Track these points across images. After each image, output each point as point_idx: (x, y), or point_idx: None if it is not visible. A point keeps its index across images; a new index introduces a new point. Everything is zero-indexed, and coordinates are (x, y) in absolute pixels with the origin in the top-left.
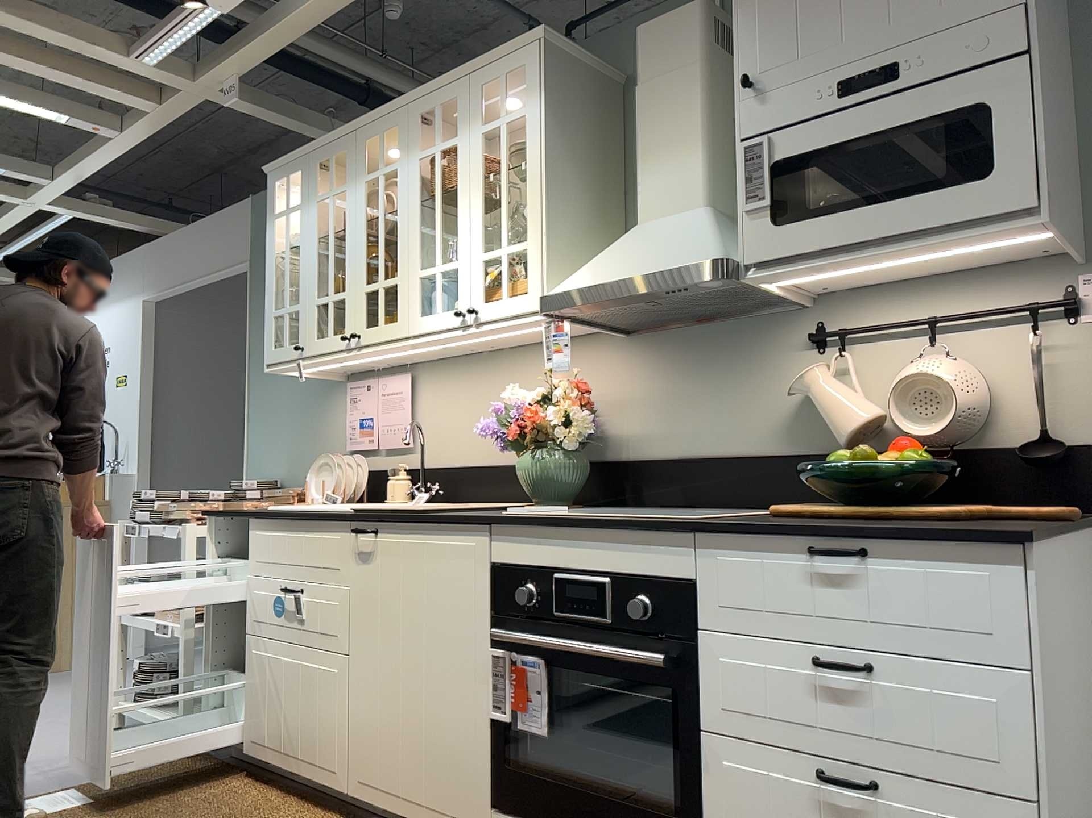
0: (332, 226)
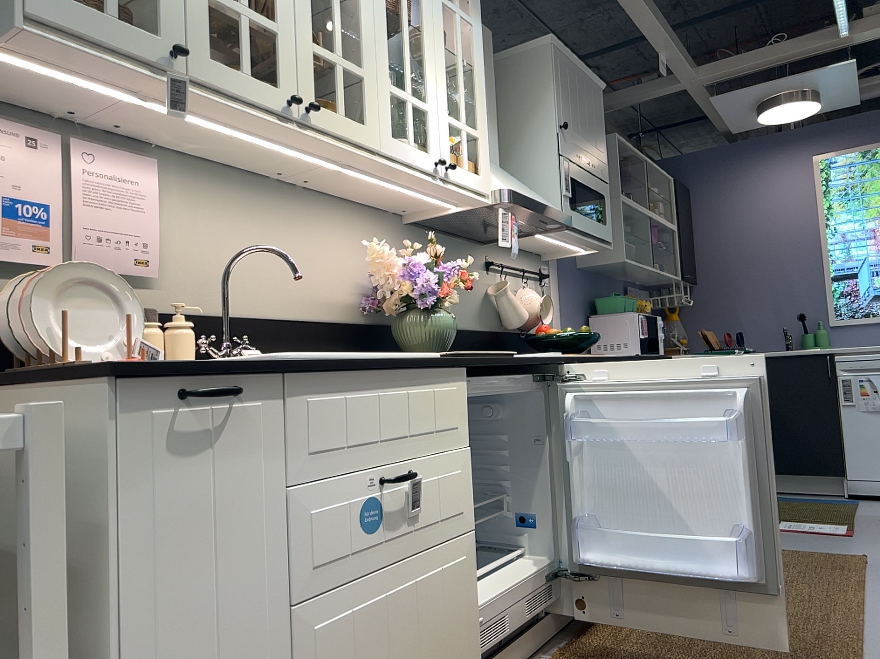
0: None
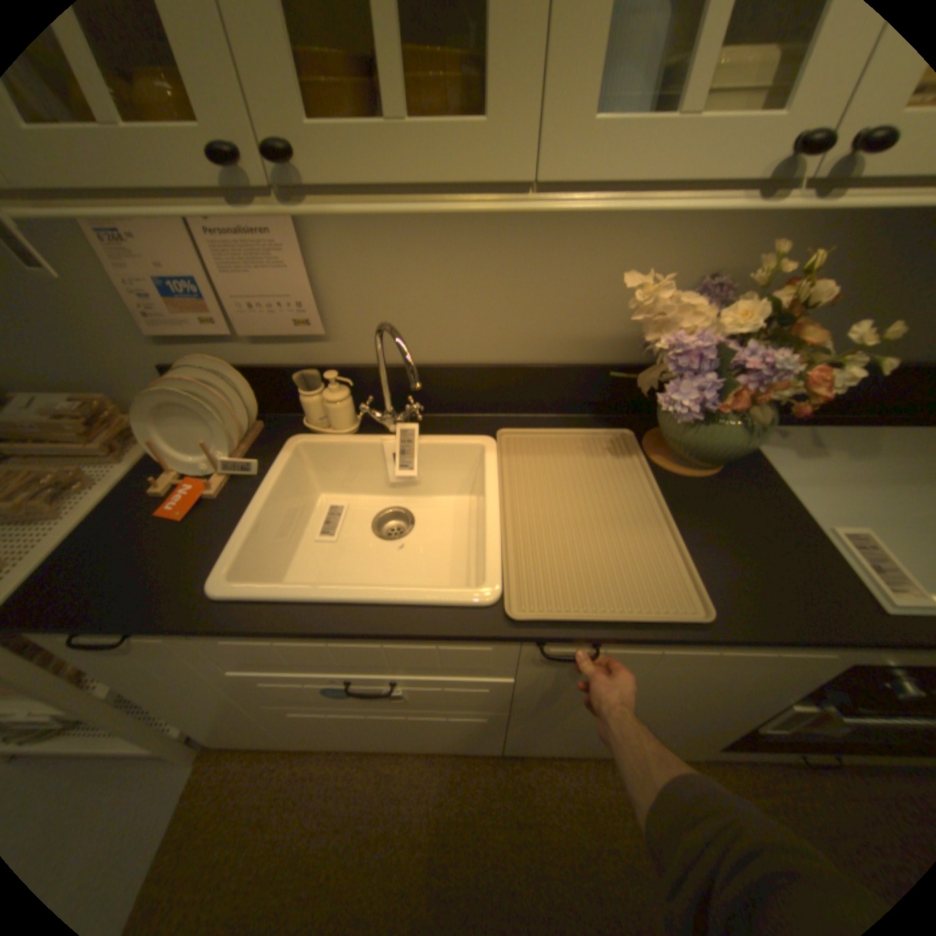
0: None
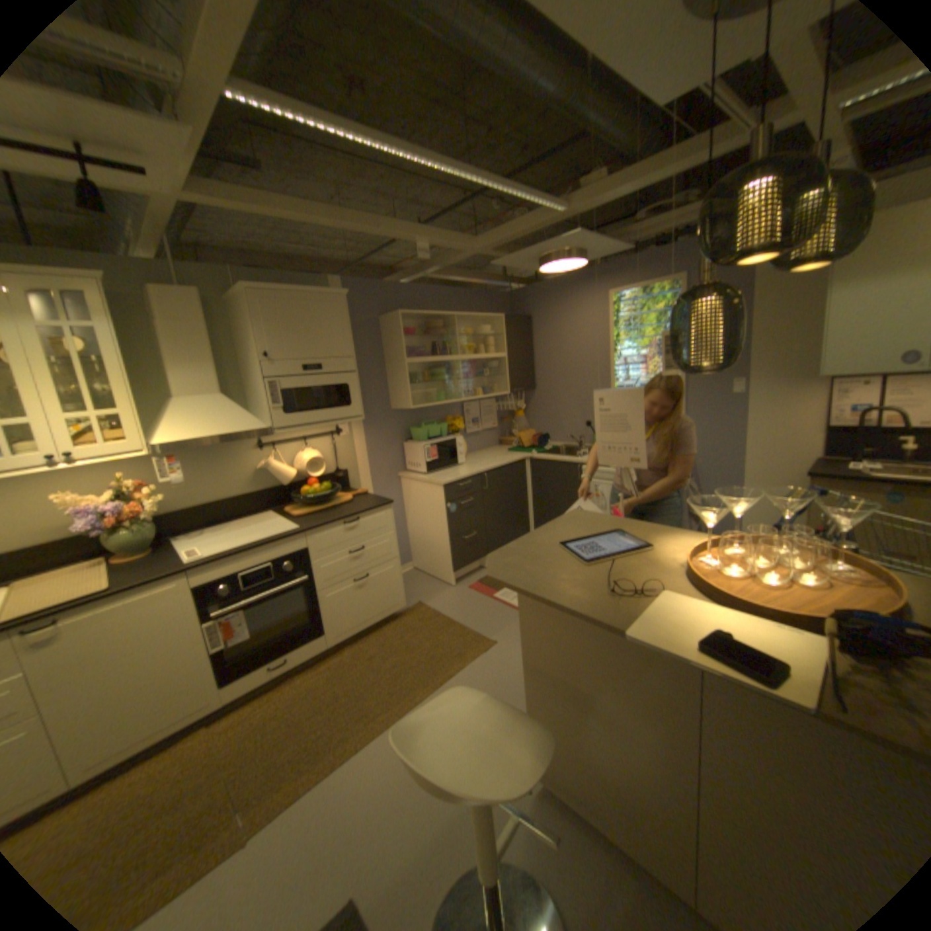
0: None
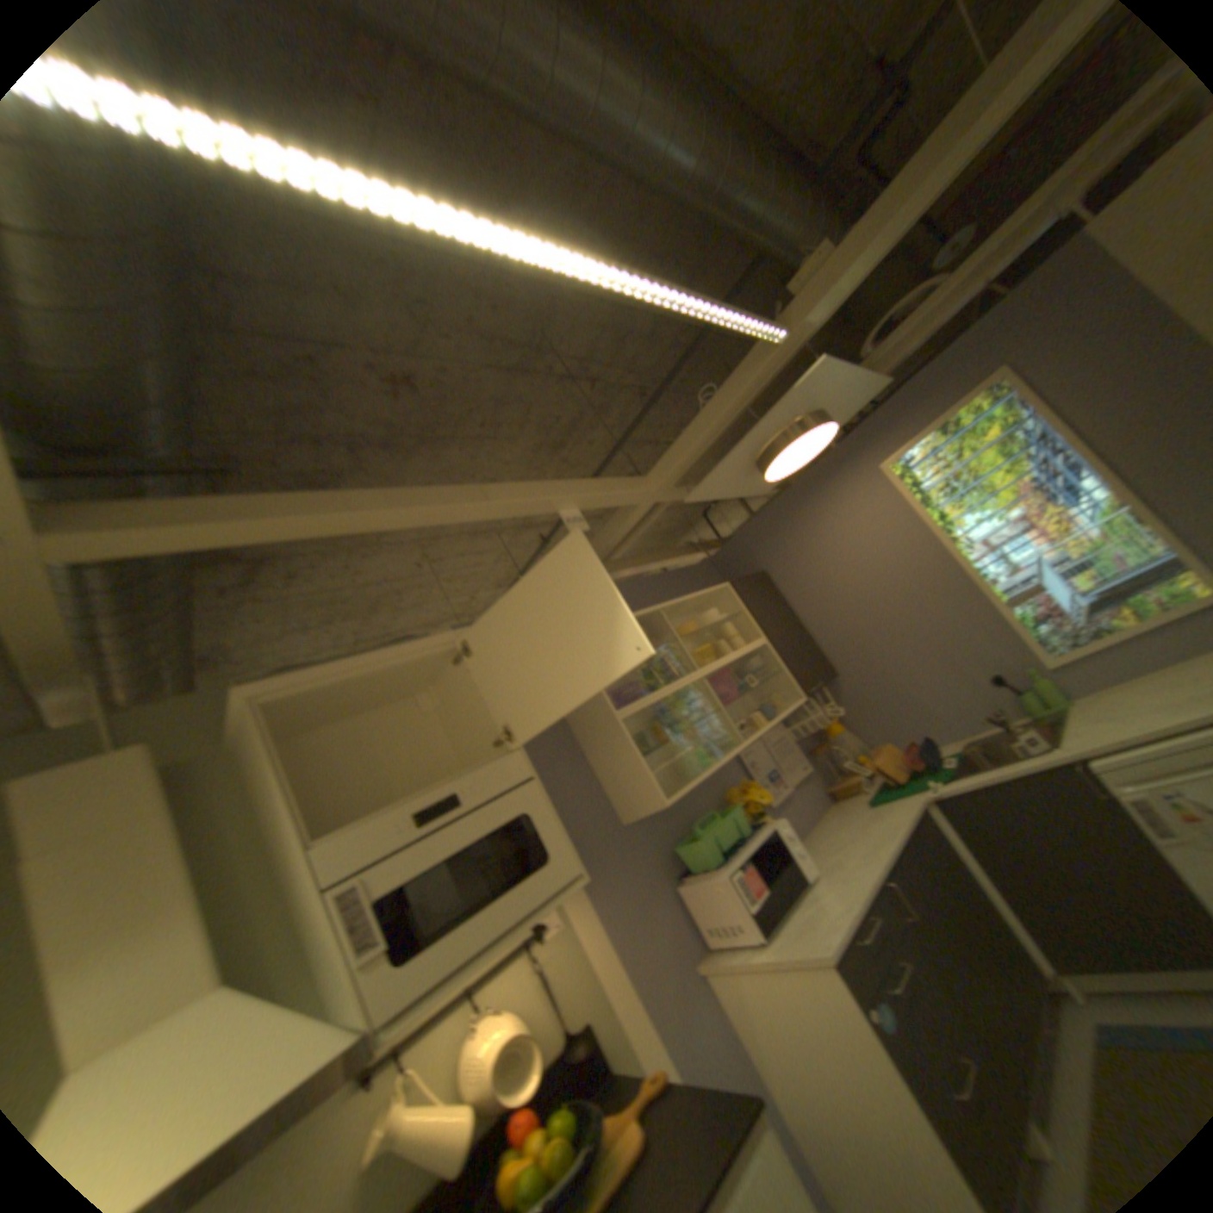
0: None
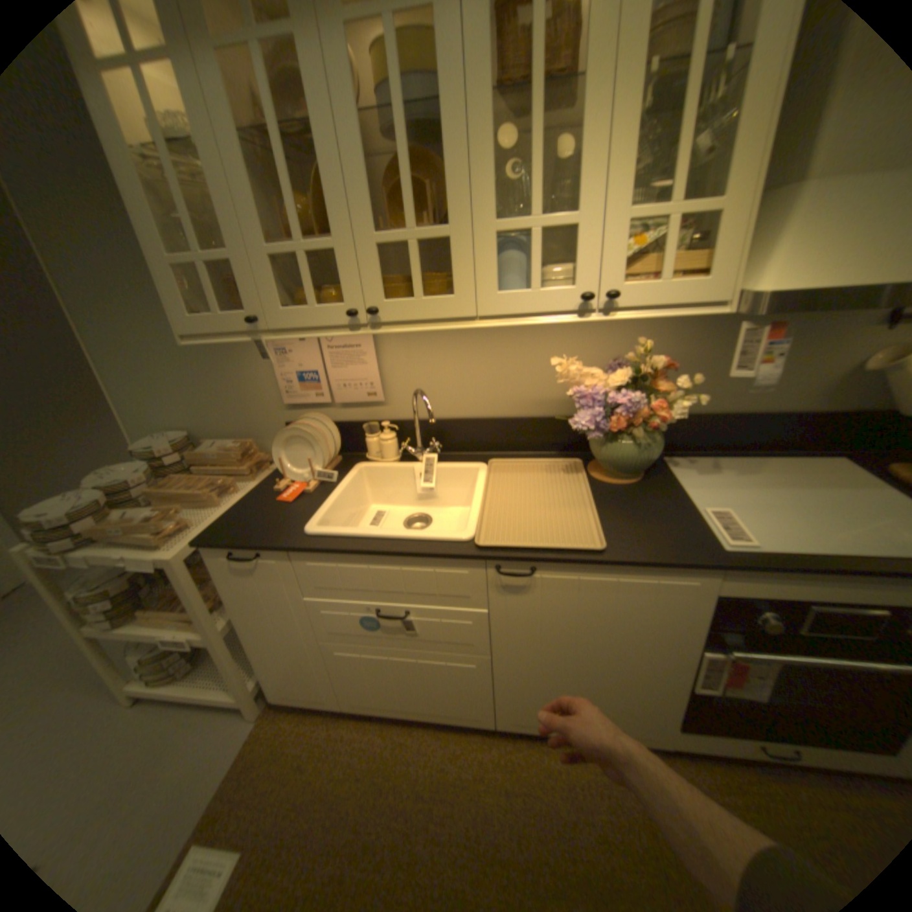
0: (270, 111)
